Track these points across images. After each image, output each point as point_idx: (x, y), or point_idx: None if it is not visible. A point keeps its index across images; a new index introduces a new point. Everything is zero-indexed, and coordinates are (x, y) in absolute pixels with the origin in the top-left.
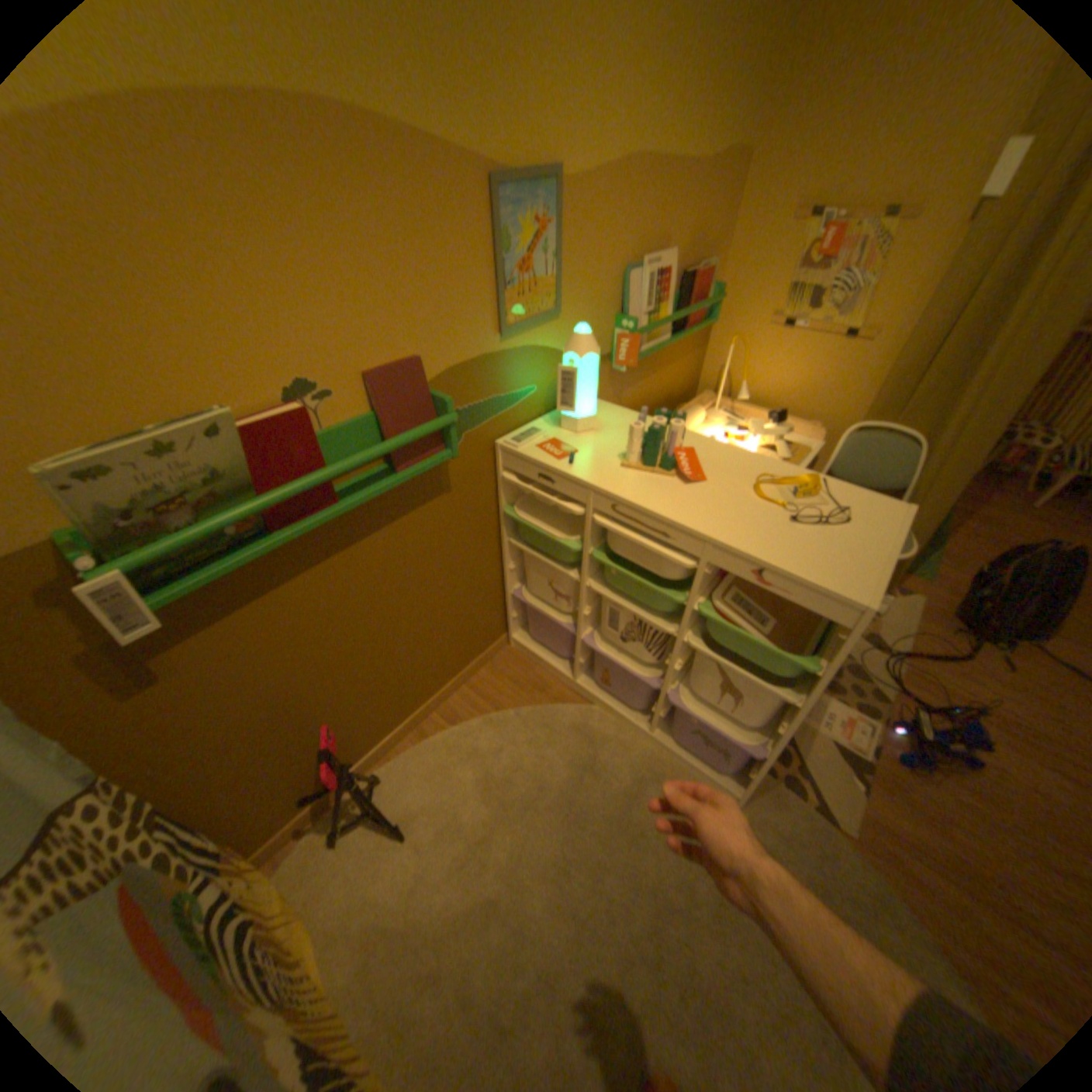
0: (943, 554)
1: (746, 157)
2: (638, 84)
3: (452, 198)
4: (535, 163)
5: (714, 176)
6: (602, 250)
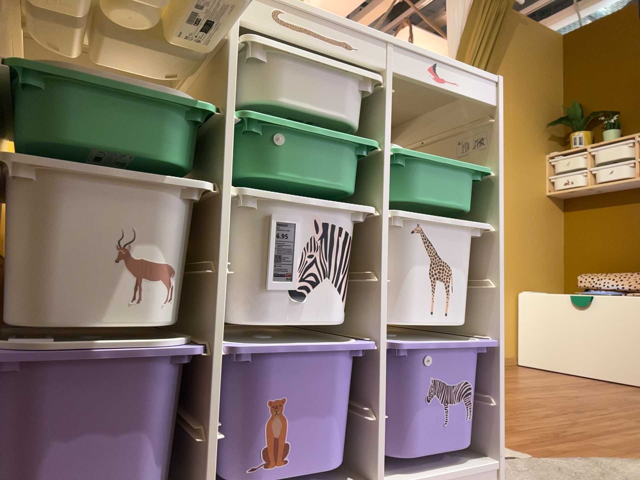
0: None
1: None
2: None
3: None
4: None
5: None
6: None
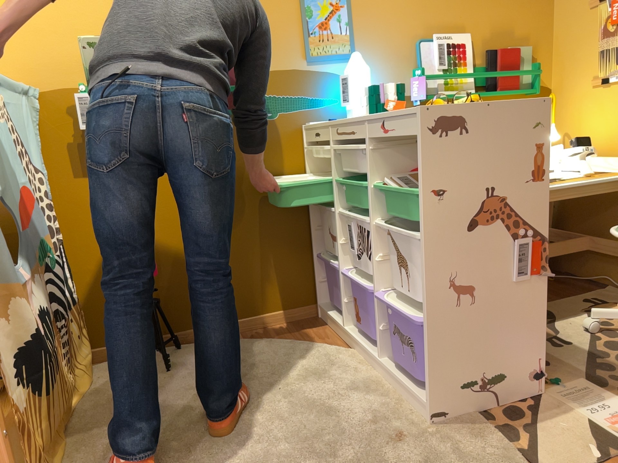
0: None
1: None
2: None
3: None
4: None
5: None
6: (391, 26)
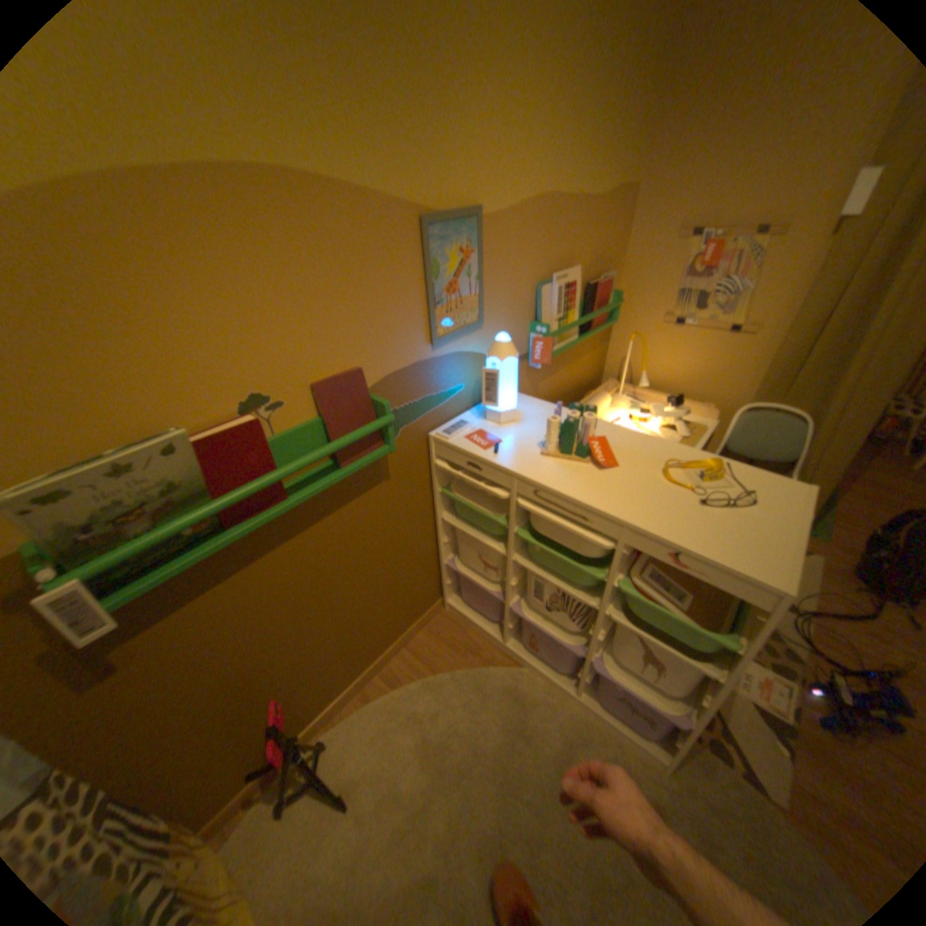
0: (835, 516)
1: (634, 191)
2: (543, 141)
3: (389, 237)
4: (459, 206)
5: (608, 208)
6: (518, 271)
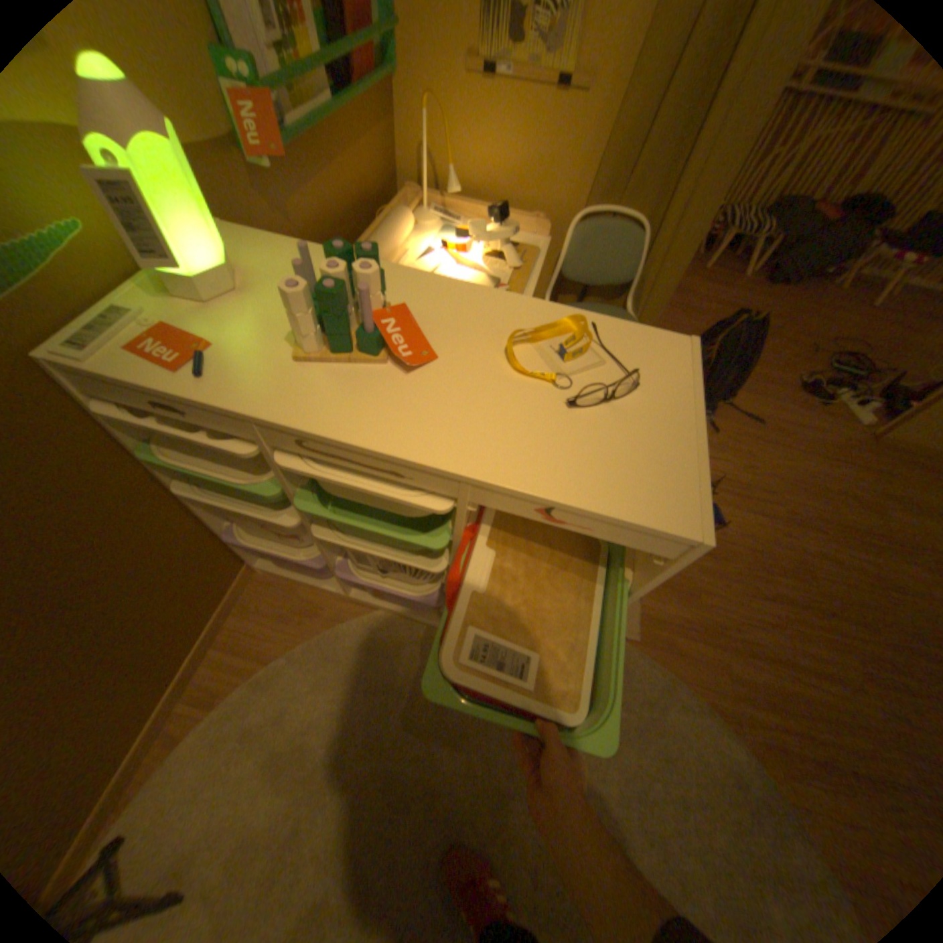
0: None
1: None
2: None
3: None
4: None
5: None
6: None
